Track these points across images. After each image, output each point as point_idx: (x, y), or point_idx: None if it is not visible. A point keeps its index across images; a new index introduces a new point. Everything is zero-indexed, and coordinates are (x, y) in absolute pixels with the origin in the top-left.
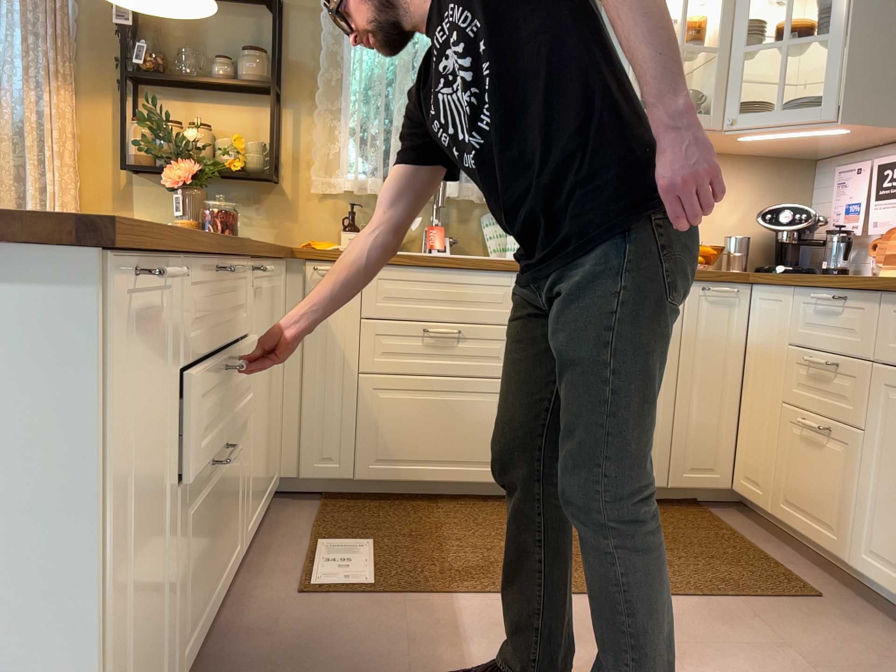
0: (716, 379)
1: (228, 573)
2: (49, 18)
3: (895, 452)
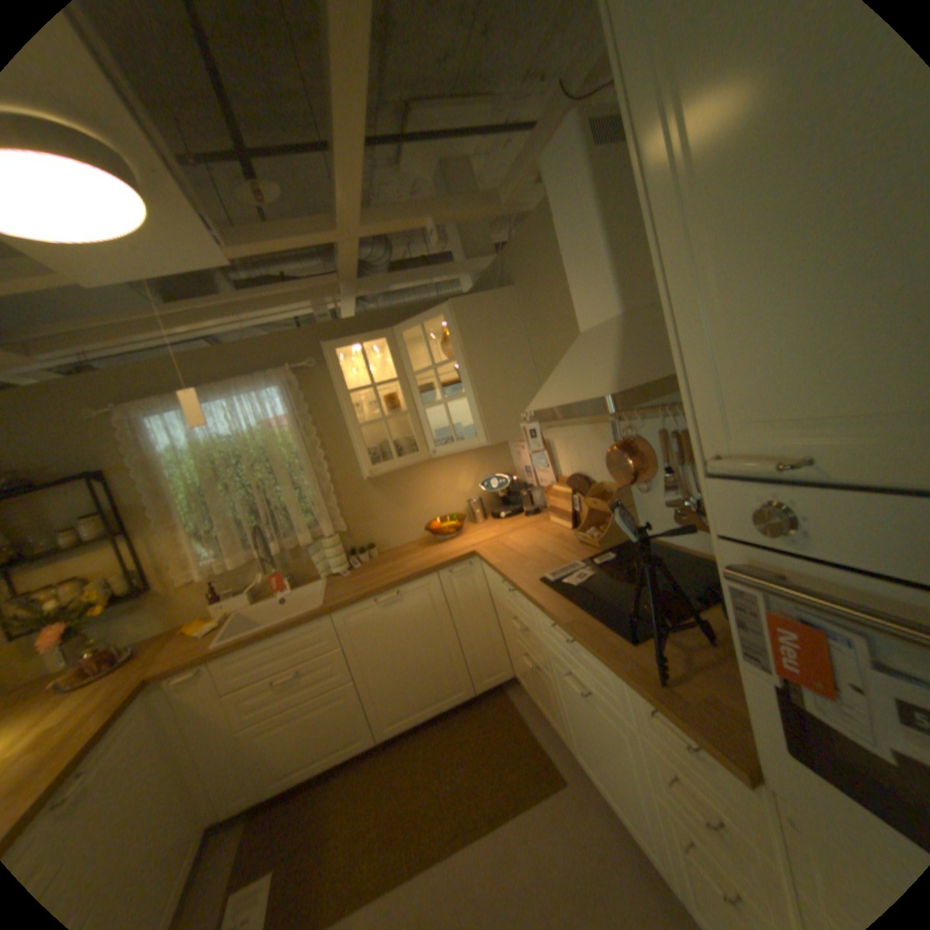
0: (478, 620)
1: None
2: None
3: (567, 700)
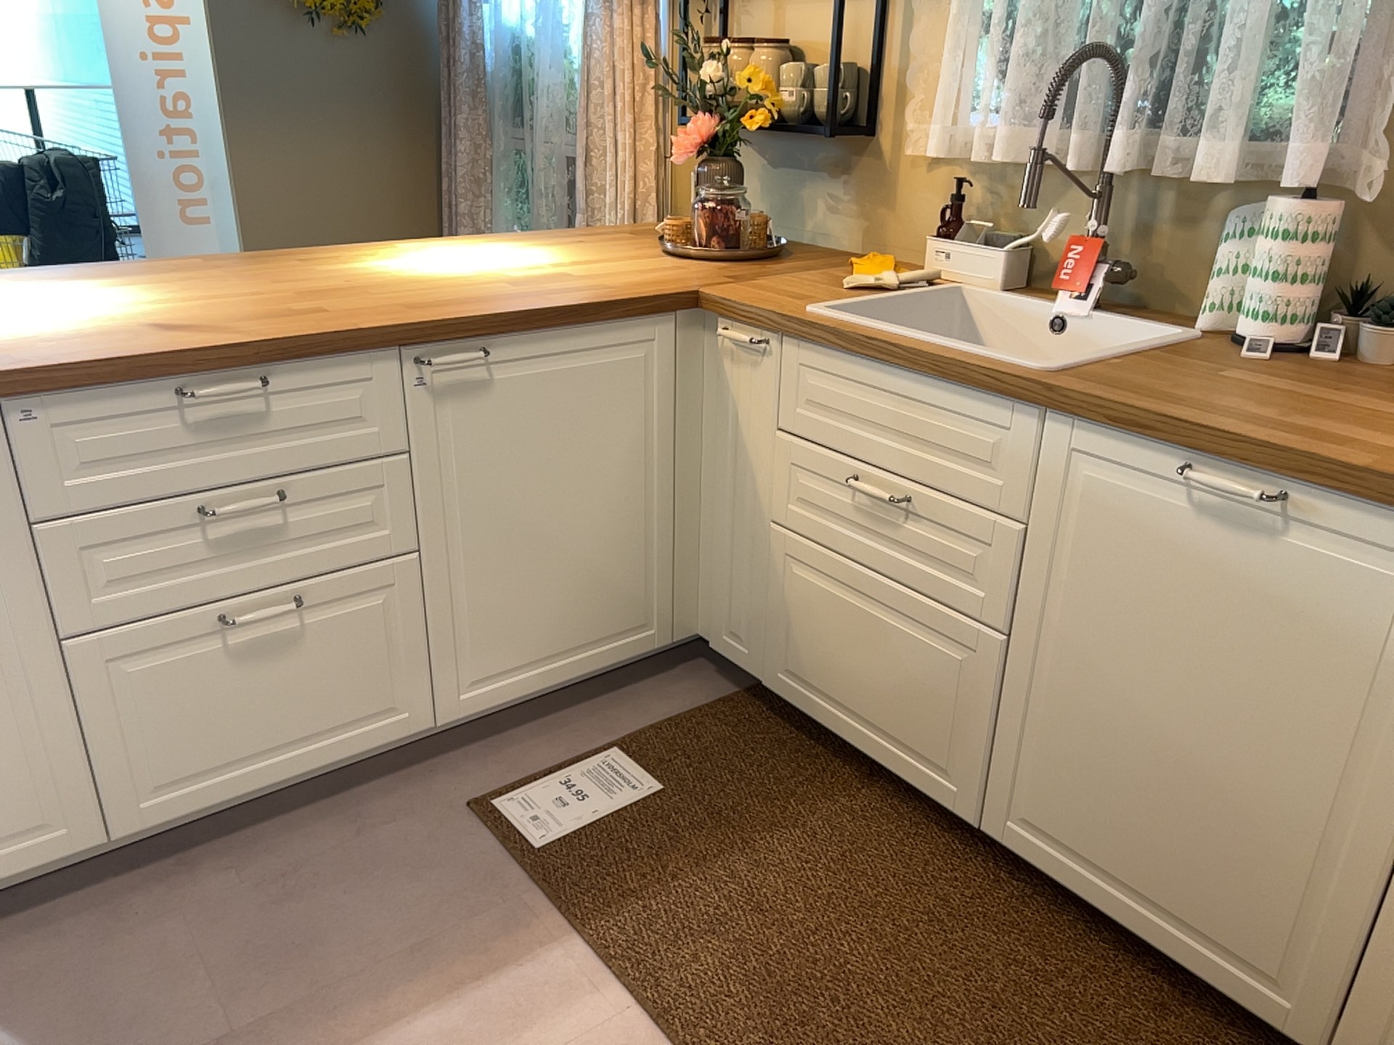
0: None
1: (368, 738)
2: None
3: None
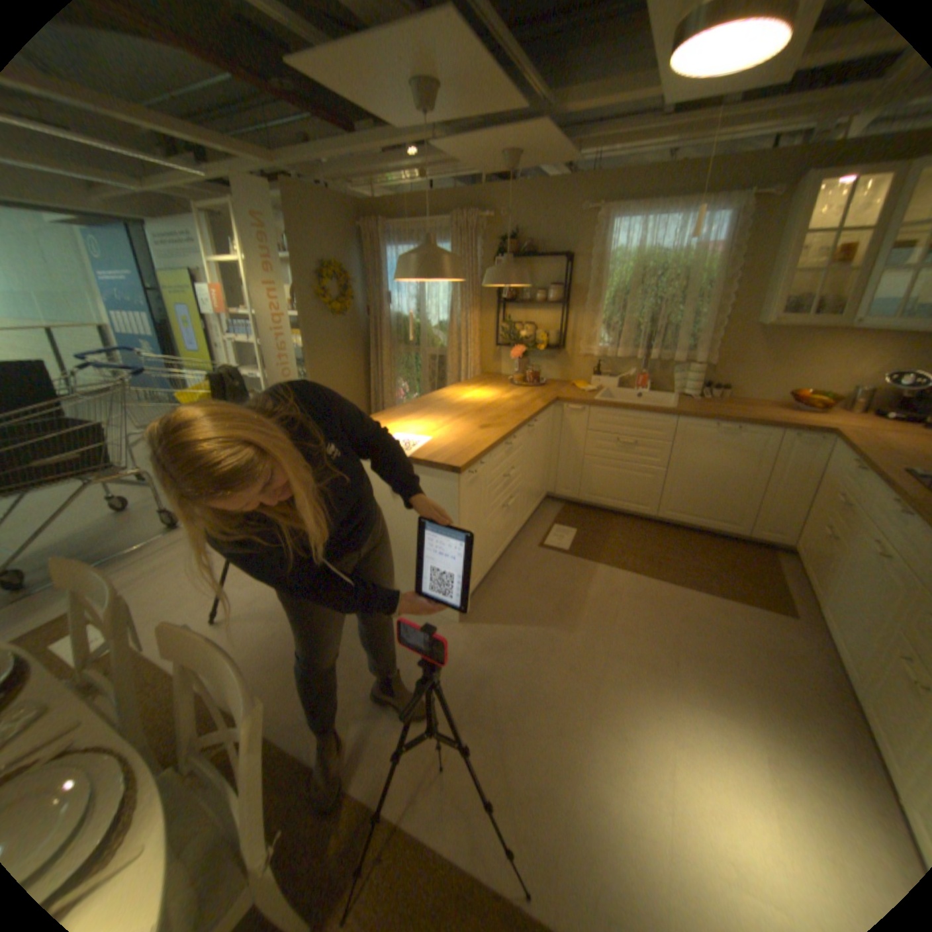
0: (795, 487)
1: (512, 535)
2: (467, 279)
3: (853, 564)
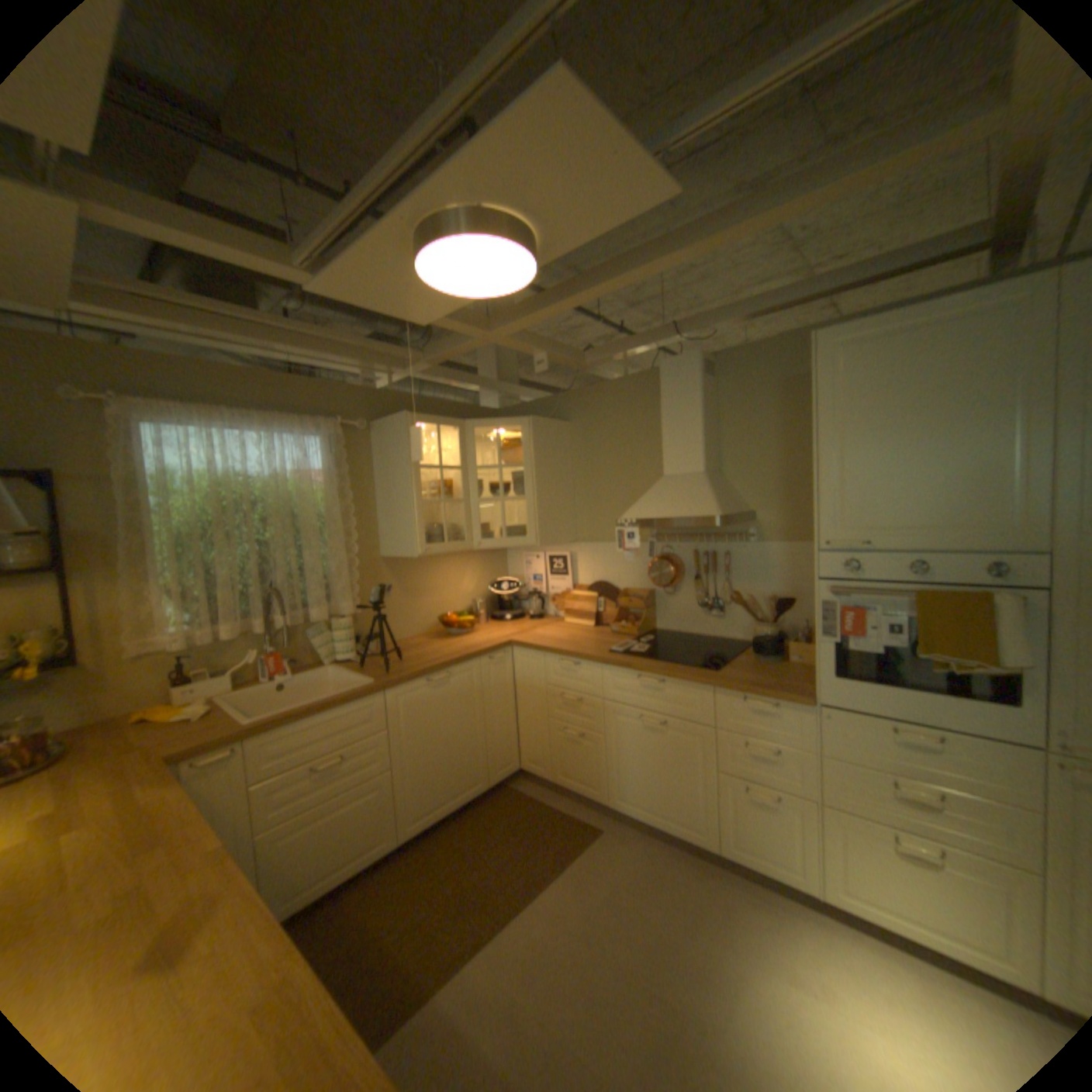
0: (503, 710)
1: None
2: None
3: (624, 747)
